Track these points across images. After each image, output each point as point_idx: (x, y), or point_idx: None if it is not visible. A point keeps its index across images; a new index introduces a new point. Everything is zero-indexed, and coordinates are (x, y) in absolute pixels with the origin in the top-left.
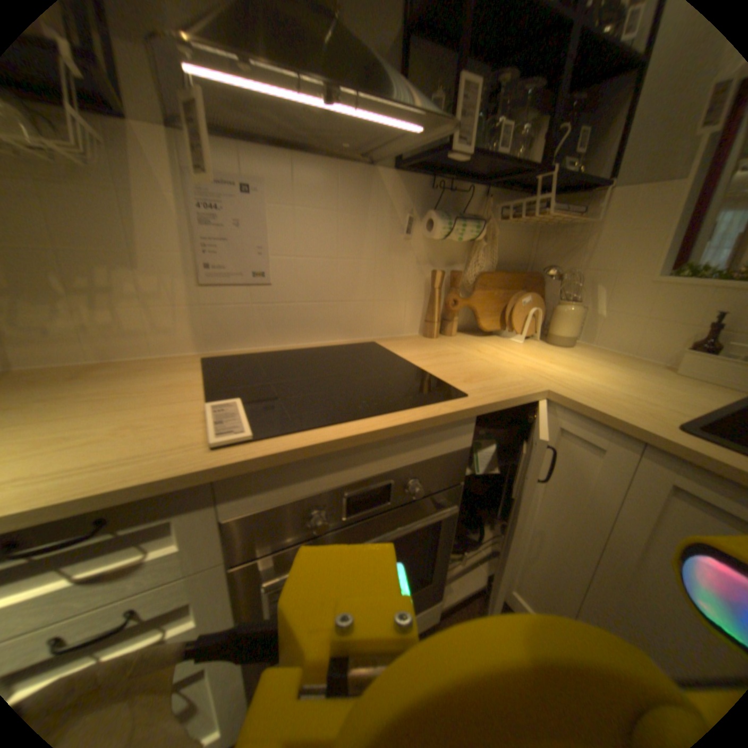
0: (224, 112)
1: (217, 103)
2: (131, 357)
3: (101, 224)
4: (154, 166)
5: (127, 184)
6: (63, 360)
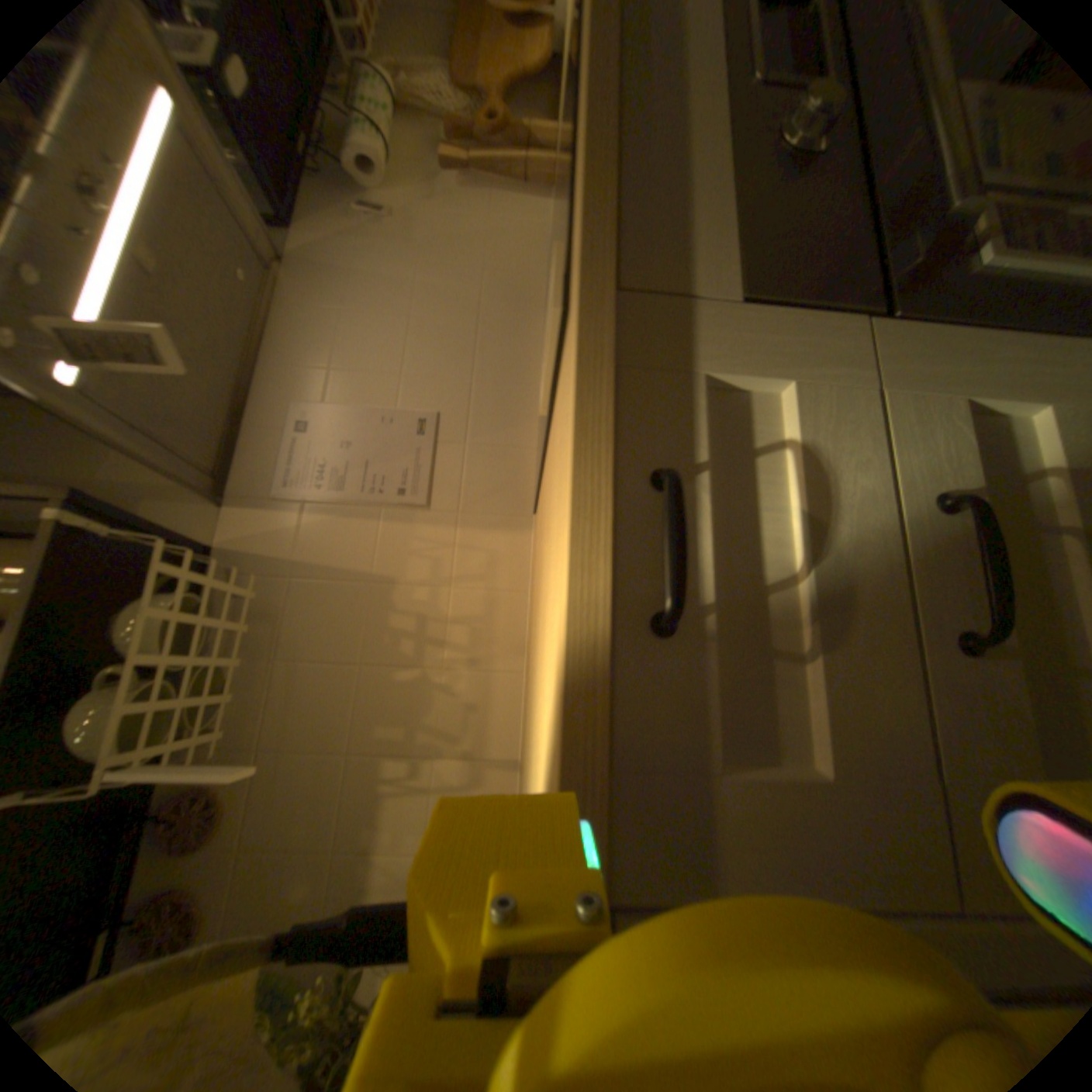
0: (184, 403)
1: (159, 395)
2: (526, 613)
3: (335, 601)
4: (269, 523)
5: (289, 560)
6: (518, 697)
